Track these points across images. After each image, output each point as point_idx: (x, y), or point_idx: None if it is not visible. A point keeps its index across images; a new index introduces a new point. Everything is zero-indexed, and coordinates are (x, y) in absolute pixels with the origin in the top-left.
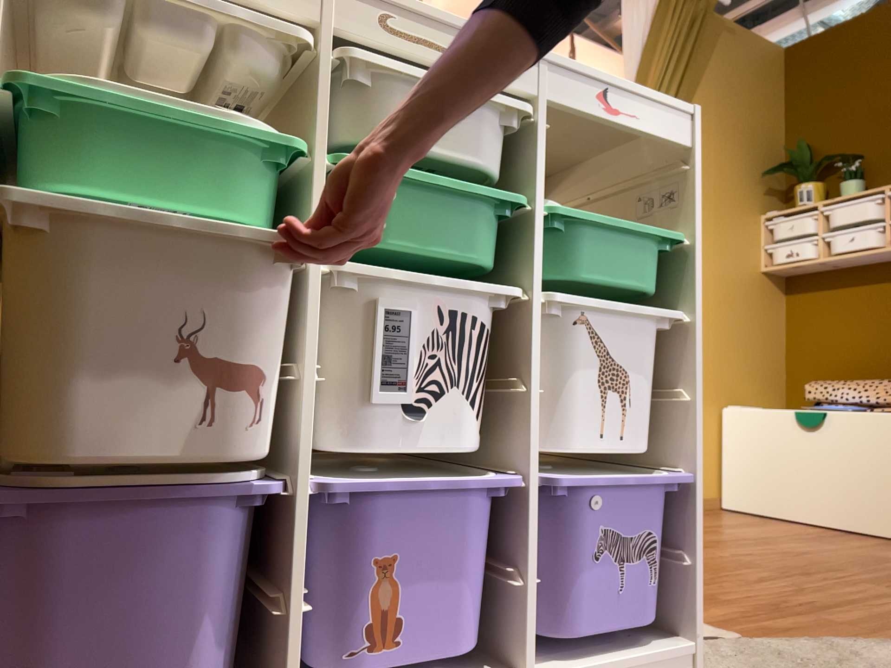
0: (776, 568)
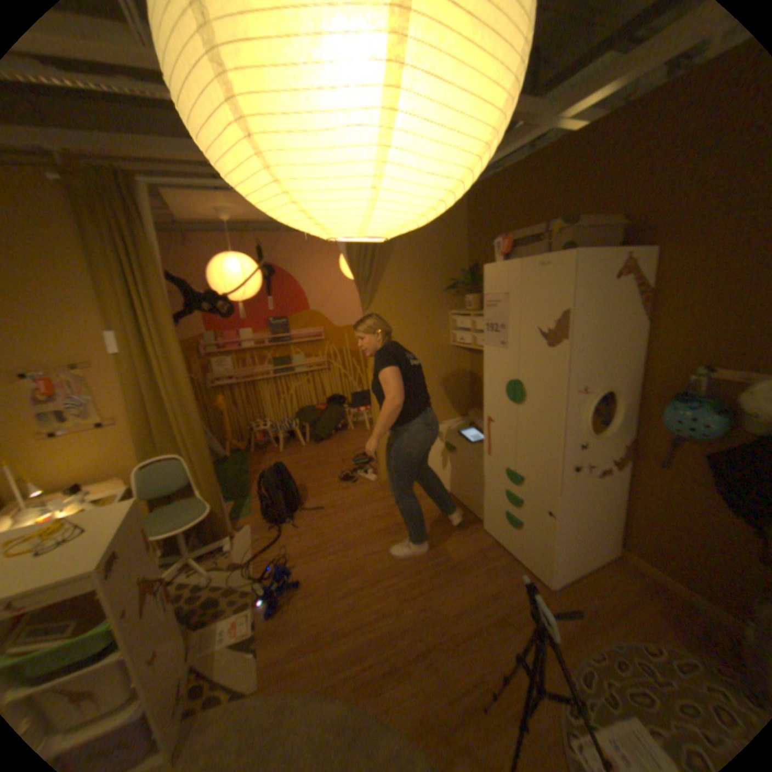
0: (367, 581)
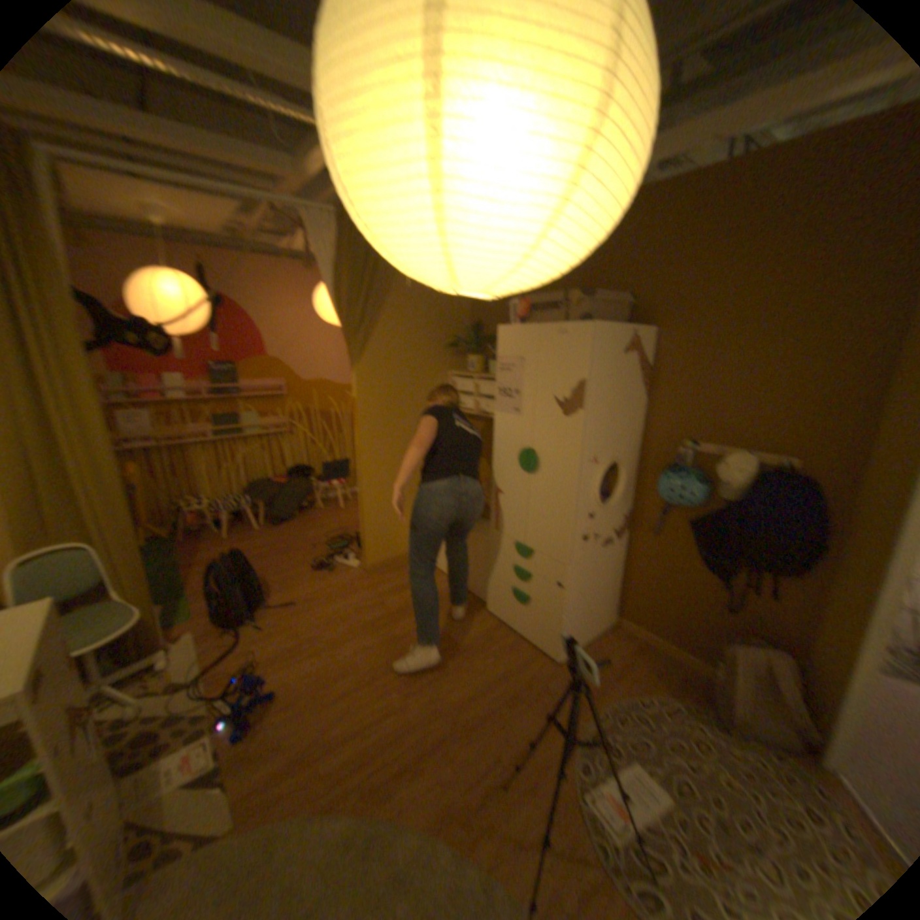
0: (363, 682)
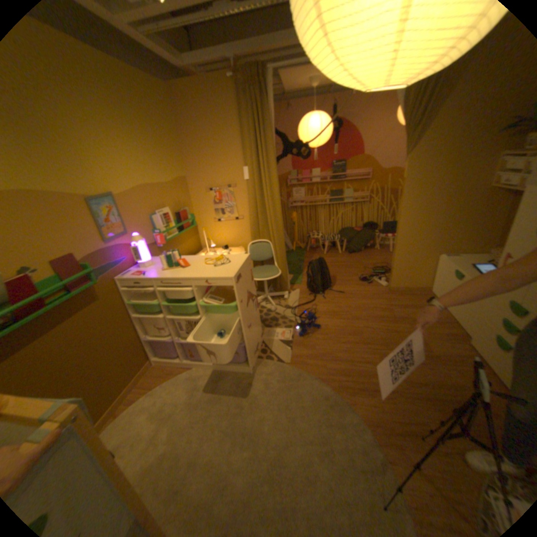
0: (363, 341)
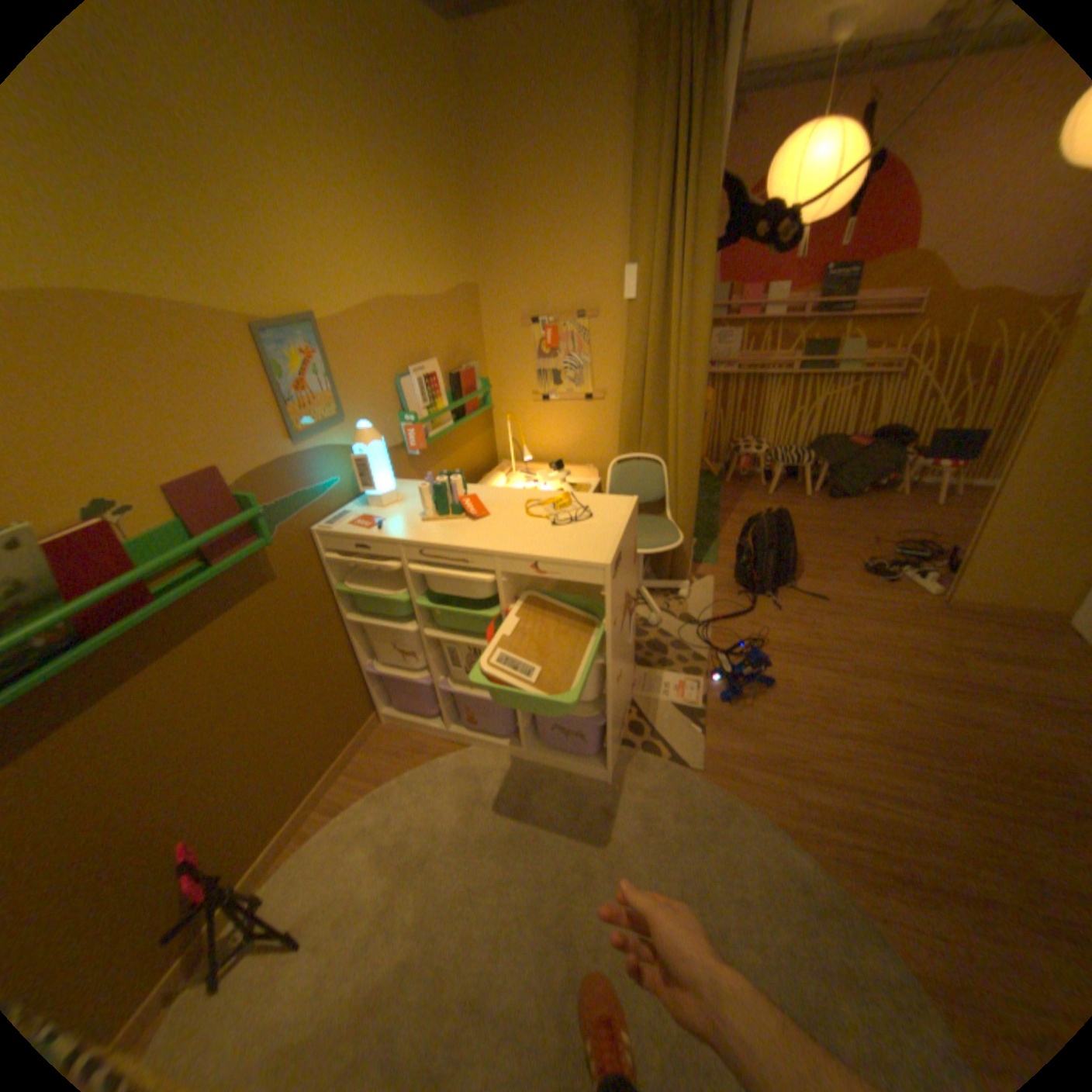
0: (890, 739)
